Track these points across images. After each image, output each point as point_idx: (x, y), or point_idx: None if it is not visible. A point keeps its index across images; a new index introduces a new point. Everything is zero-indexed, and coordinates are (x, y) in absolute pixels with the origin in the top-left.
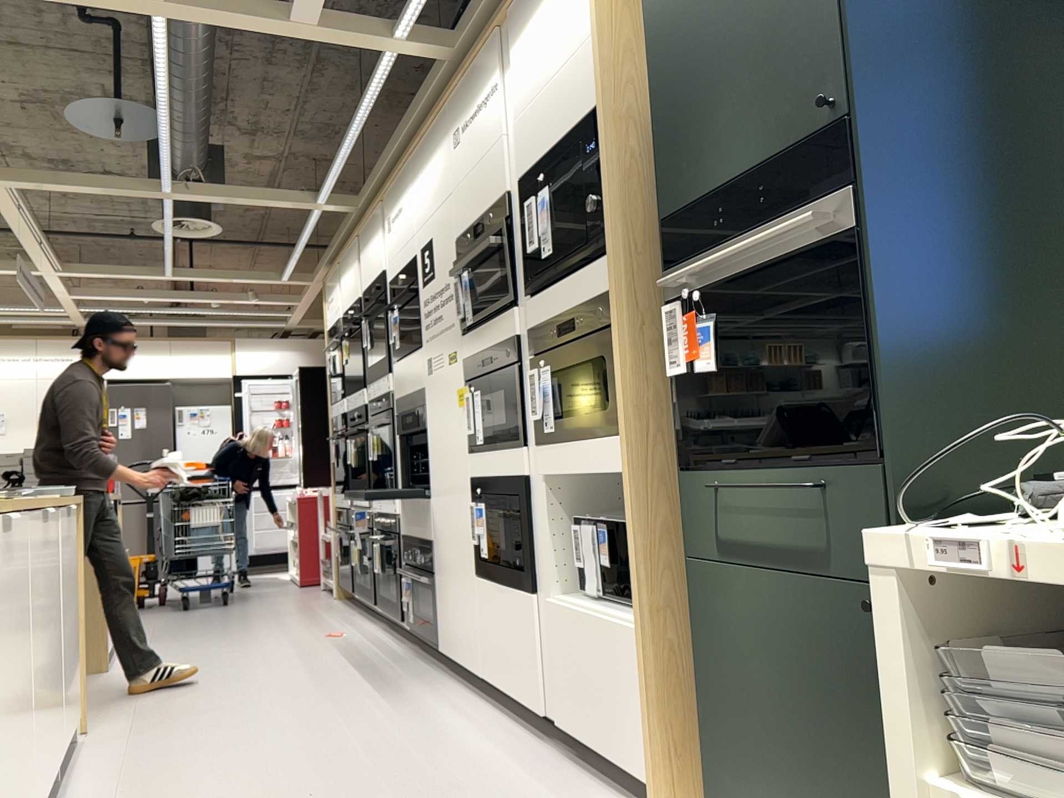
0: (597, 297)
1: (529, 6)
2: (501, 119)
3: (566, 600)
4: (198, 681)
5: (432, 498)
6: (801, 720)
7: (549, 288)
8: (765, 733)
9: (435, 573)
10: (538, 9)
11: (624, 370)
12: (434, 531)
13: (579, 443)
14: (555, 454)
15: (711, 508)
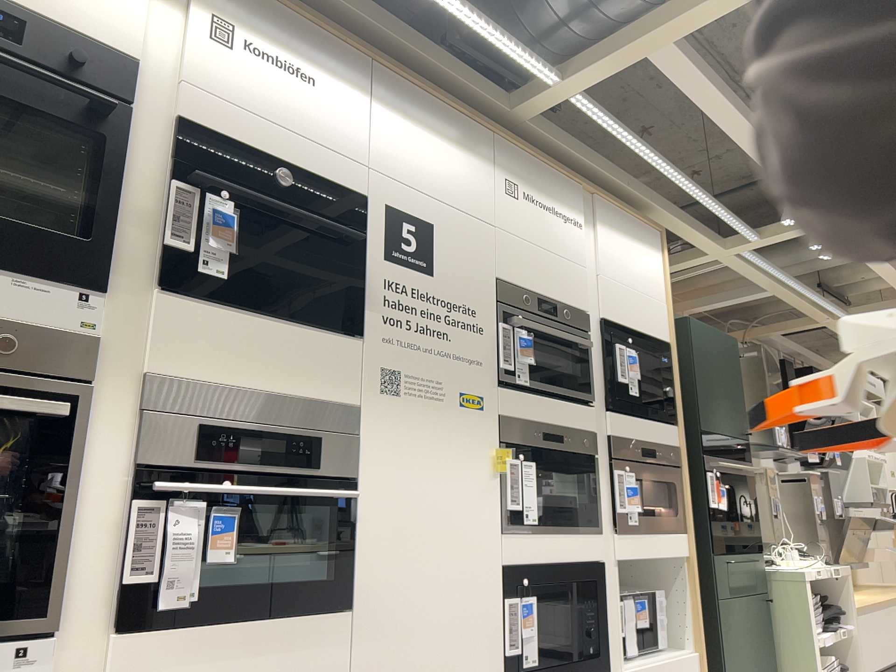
0: (667, 444)
1: (616, 220)
2: (583, 252)
3: (628, 666)
4: None
5: (365, 608)
6: (751, 657)
7: (627, 415)
8: (744, 671)
9: None
10: (625, 234)
11: (685, 495)
12: (363, 670)
13: (654, 534)
14: (635, 541)
15: (723, 572)
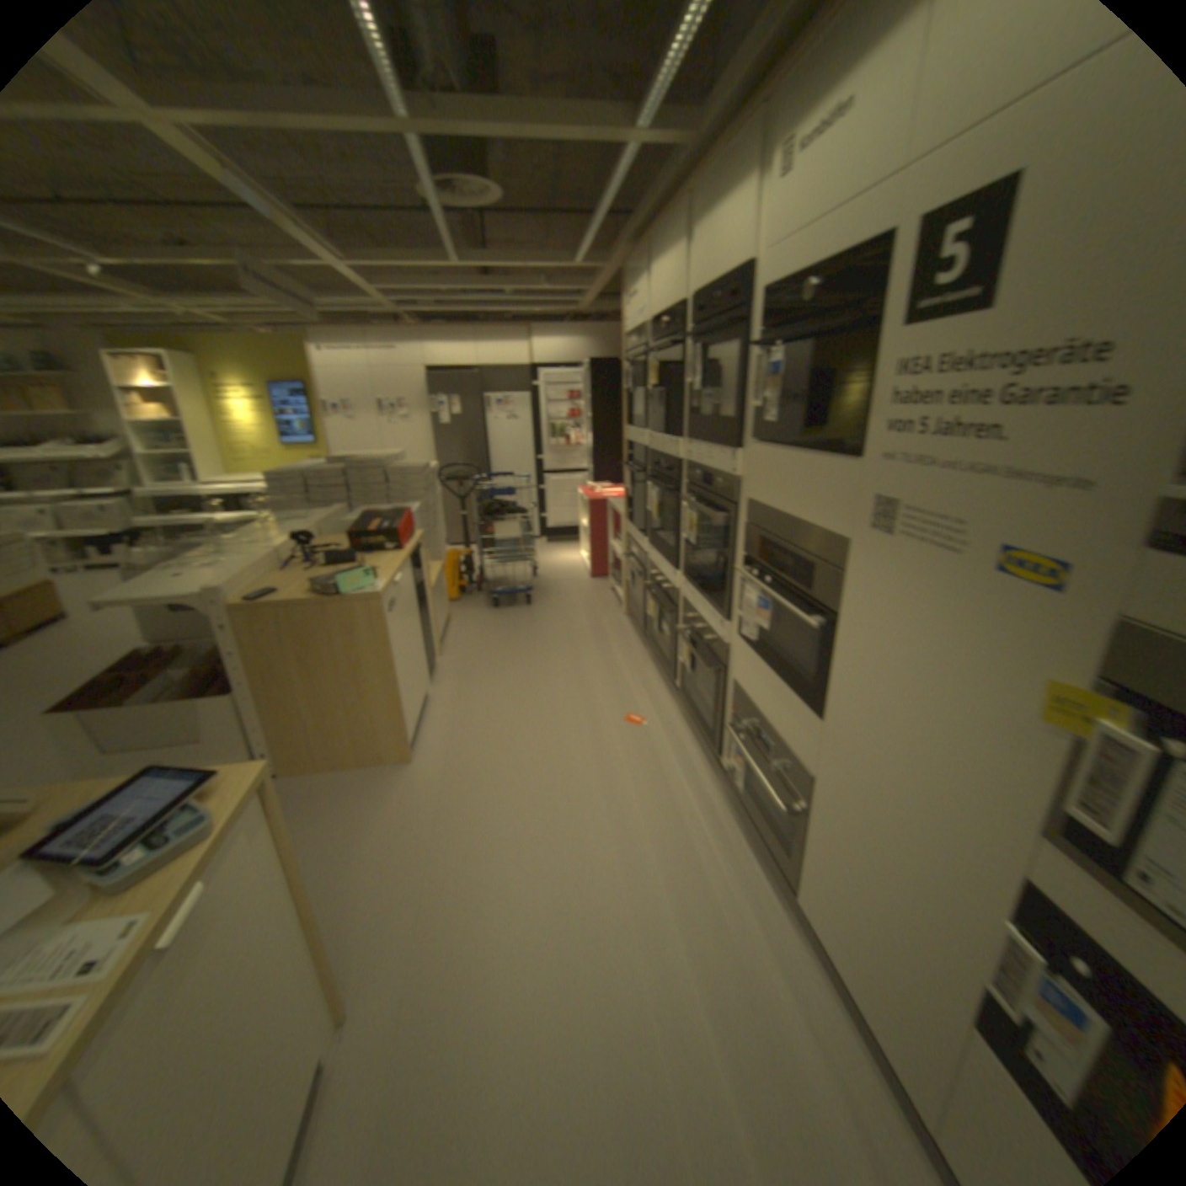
0: None
1: None
2: None
3: None
4: (491, 829)
5: (829, 728)
6: None
7: None
8: None
9: (809, 818)
10: None
11: None
12: (822, 771)
13: None
14: None
15: None
